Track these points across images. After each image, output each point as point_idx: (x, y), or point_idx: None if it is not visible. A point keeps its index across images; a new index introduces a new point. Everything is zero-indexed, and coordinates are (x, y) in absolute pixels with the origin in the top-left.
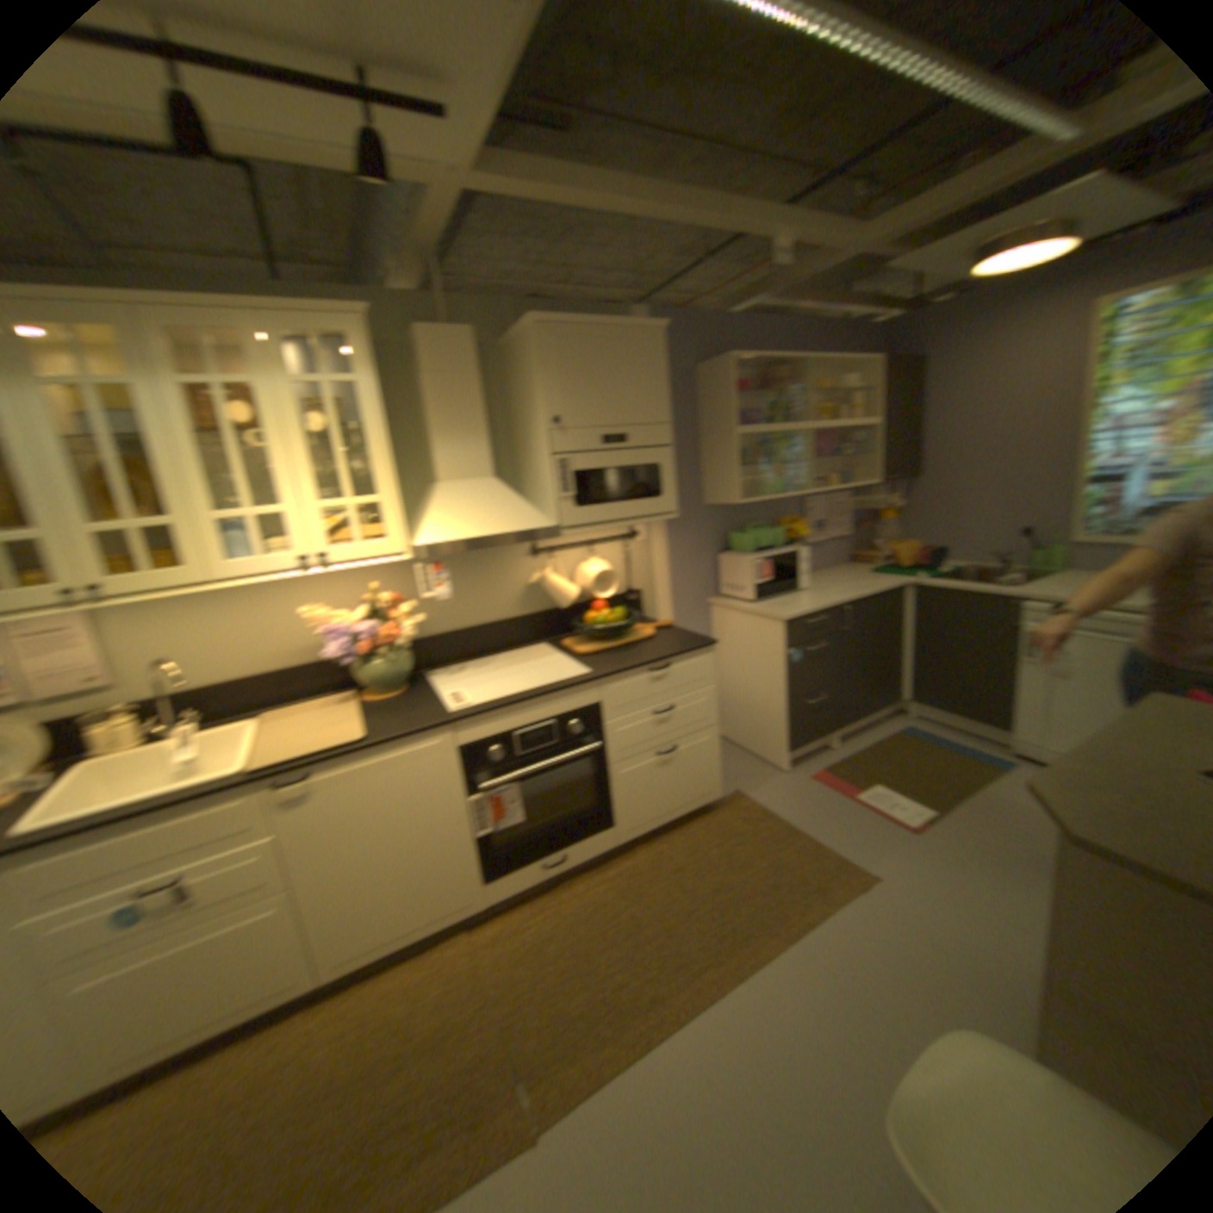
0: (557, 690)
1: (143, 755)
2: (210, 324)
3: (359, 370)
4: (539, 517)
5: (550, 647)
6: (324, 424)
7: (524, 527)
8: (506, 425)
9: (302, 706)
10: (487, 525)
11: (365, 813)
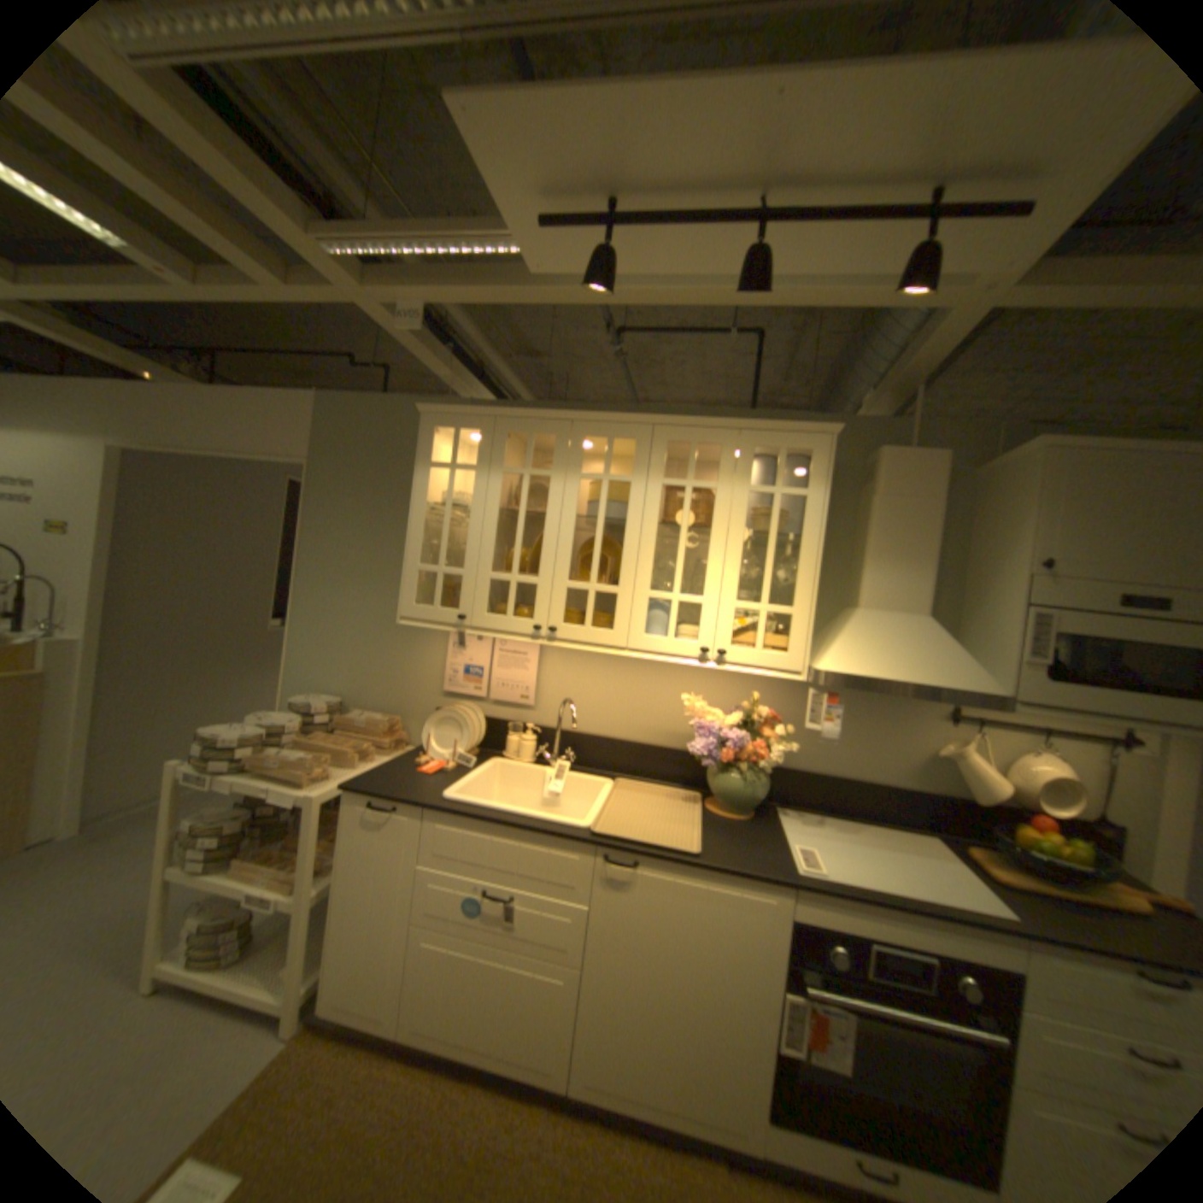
0: (964, 923)
1: (538, 772)
2: (707, 441)
3: (820, 485)
4: (993, 679)
5: (953, 851)
6: (769, 532)
7: (968, 686)
8: (966, 561)
9: (658, 787)
10: (916, 670)
11: (679, 939)
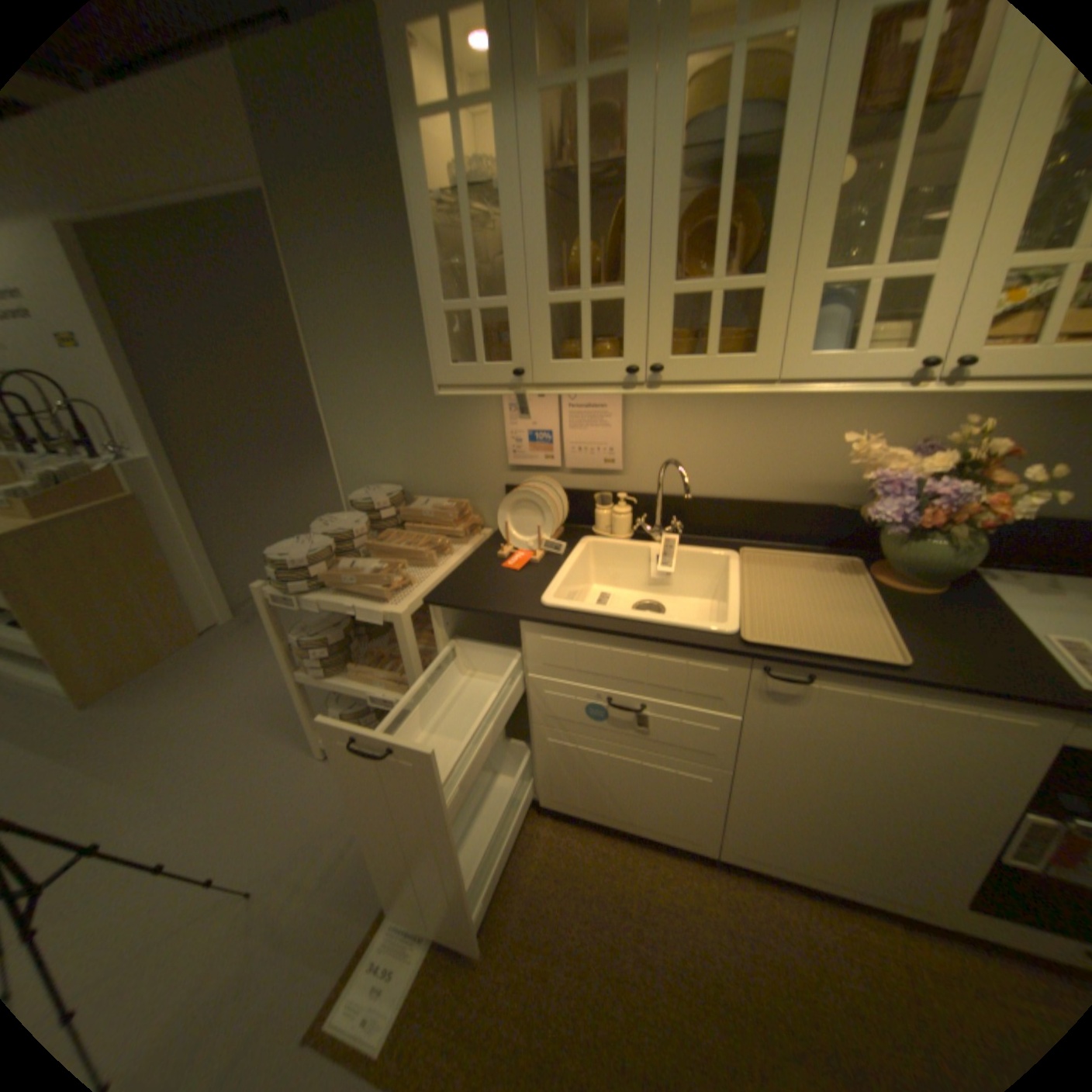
0: None
1: (640, 549)
2: None
3: None
4: None
5: None
6: None
7: None
8: None
9: (799, 554)
10: None
11: (871, 753)
